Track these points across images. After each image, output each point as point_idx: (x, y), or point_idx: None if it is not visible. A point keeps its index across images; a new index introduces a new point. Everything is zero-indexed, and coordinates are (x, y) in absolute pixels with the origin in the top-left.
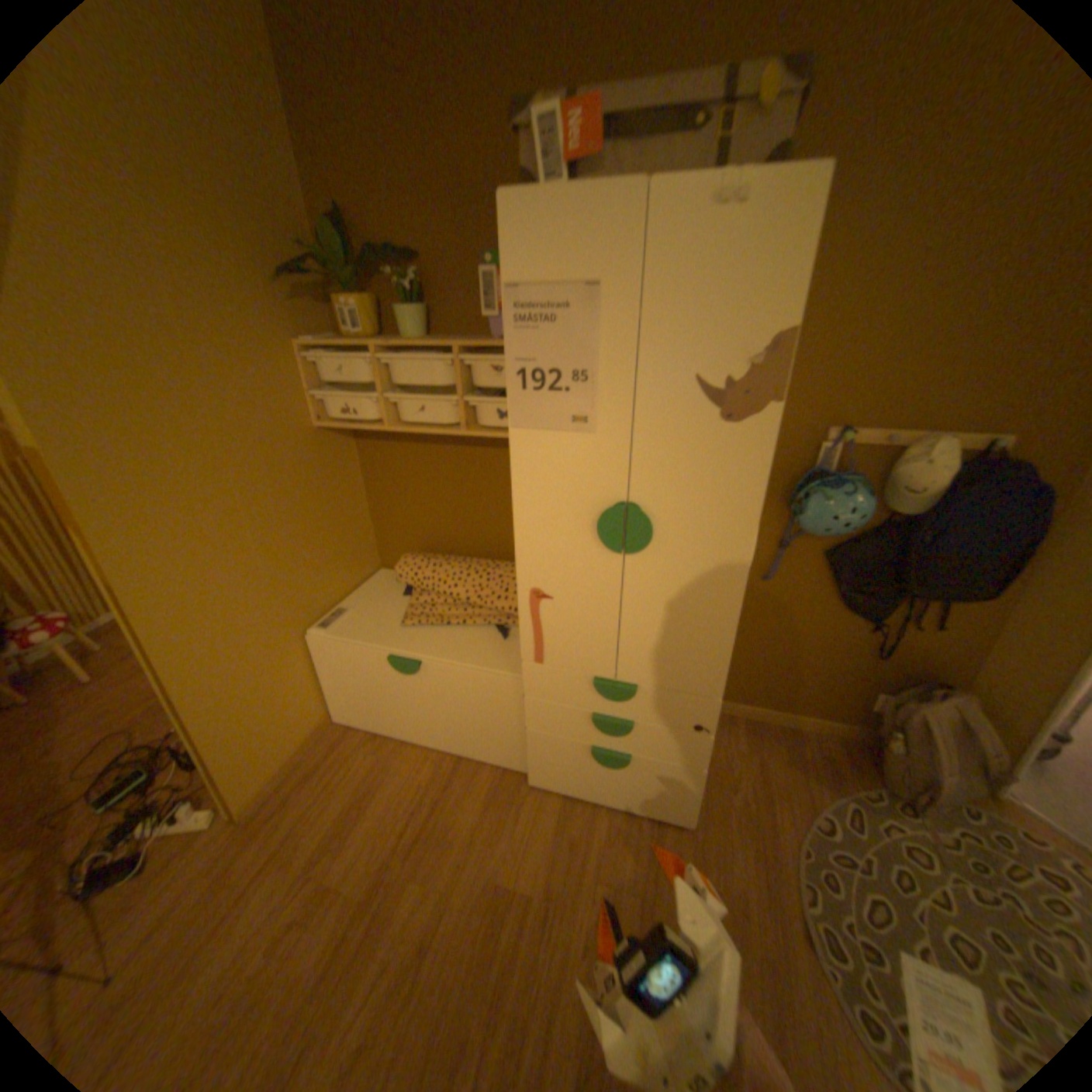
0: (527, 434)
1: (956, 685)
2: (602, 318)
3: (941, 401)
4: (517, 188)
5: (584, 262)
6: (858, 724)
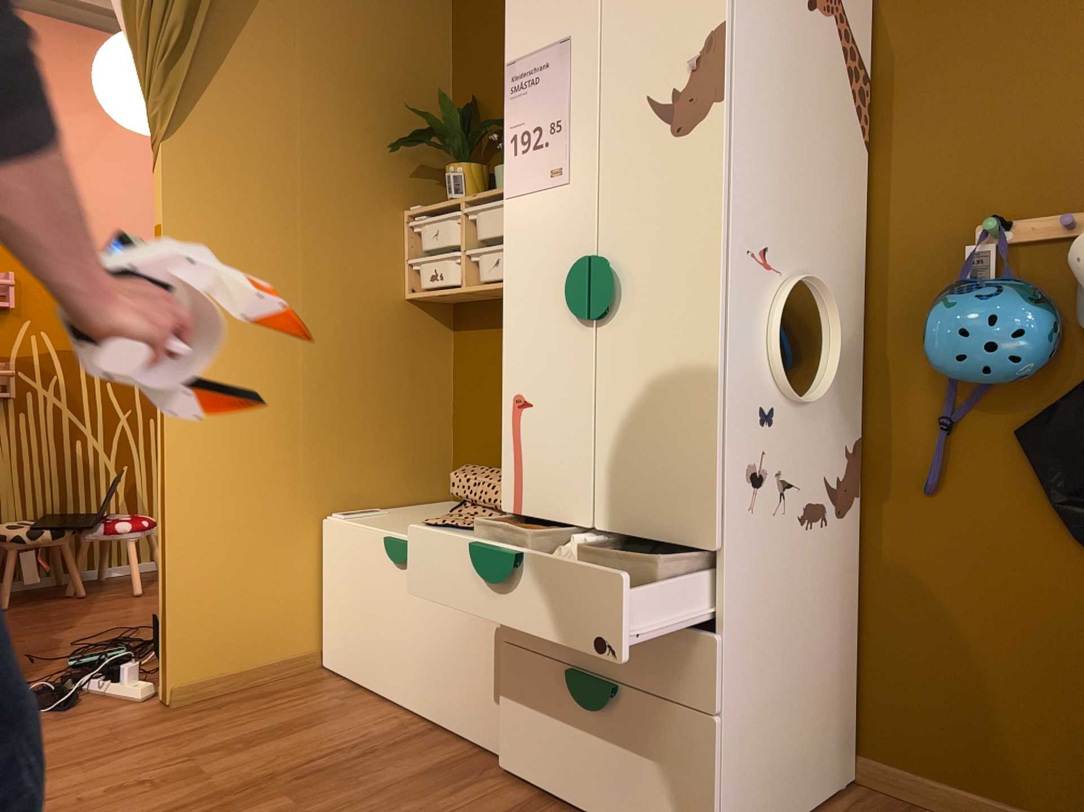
0: (517, 201)
1: None
2: (572, 68)
3: None
4: None
5: (560, 27)
6: None
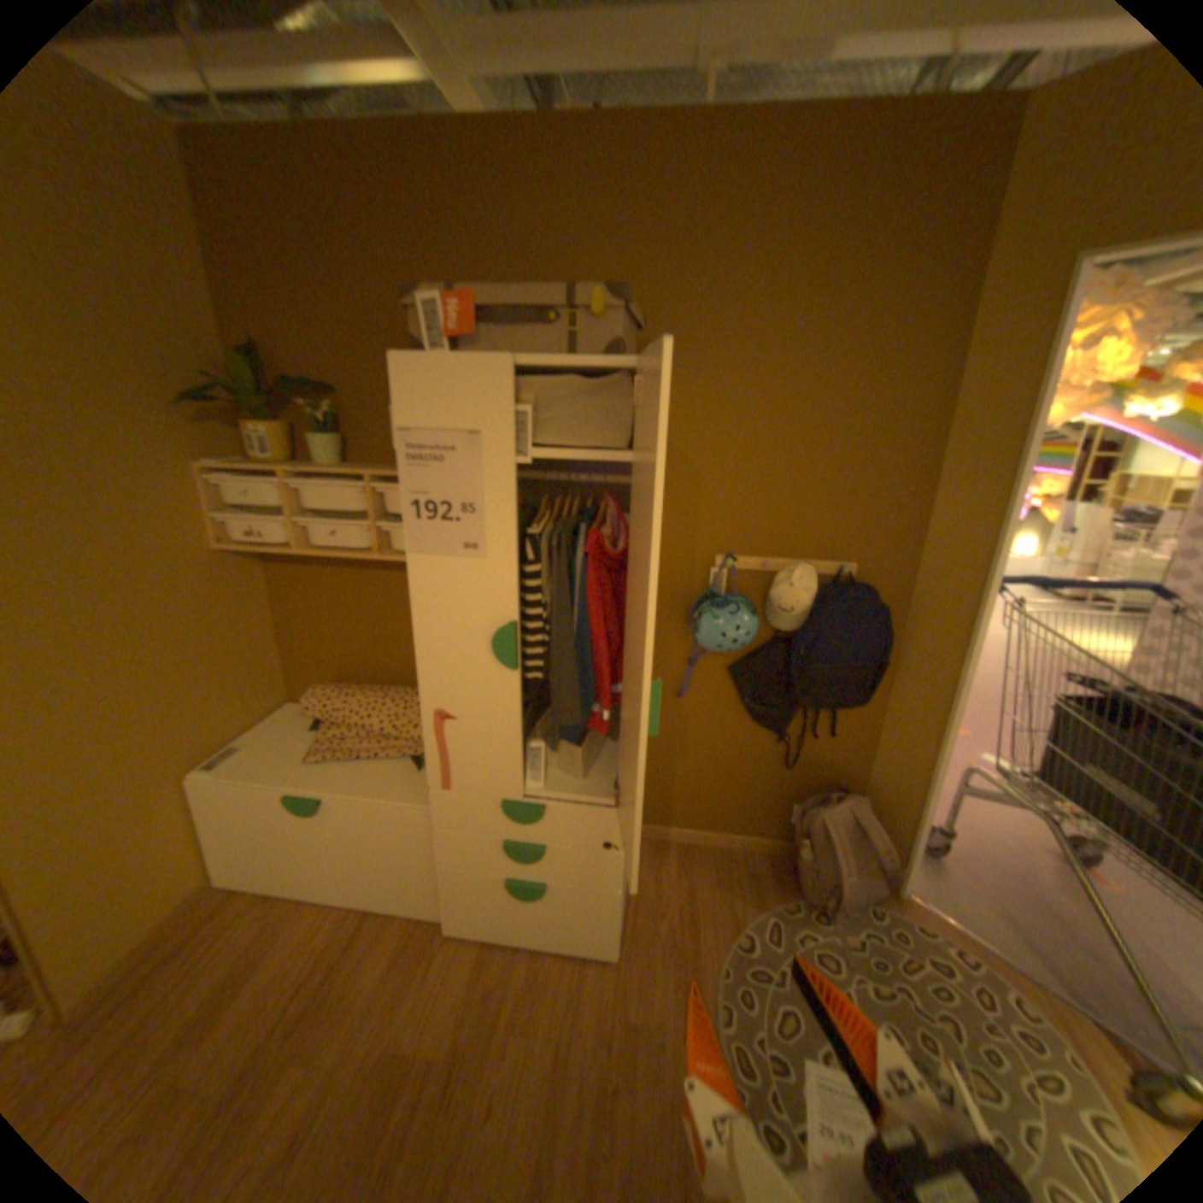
0: (424, 560)
1: (855, 790)
2: (485, 462)
3: (798, 535)
4: (407, 356)
5: (467, 417)
6: (780, 838)
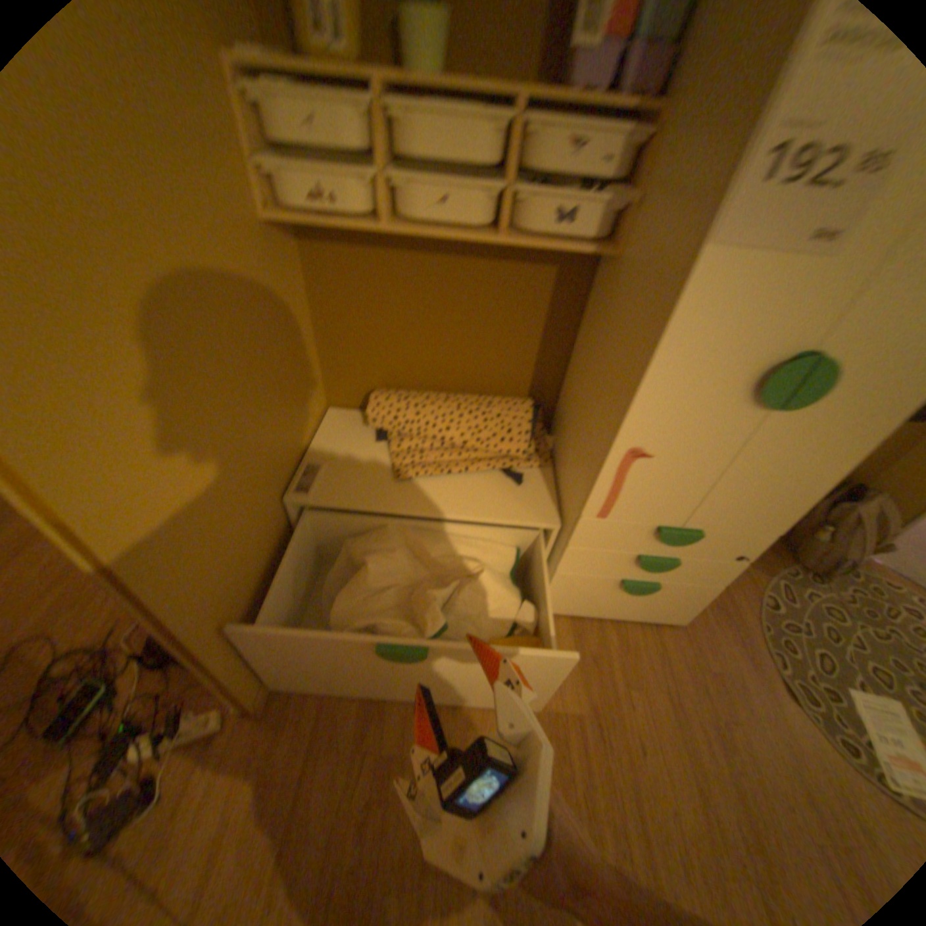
0: (731, 253)
1: (861, 482)
2: None
3: None
4: None
5: None
6: None
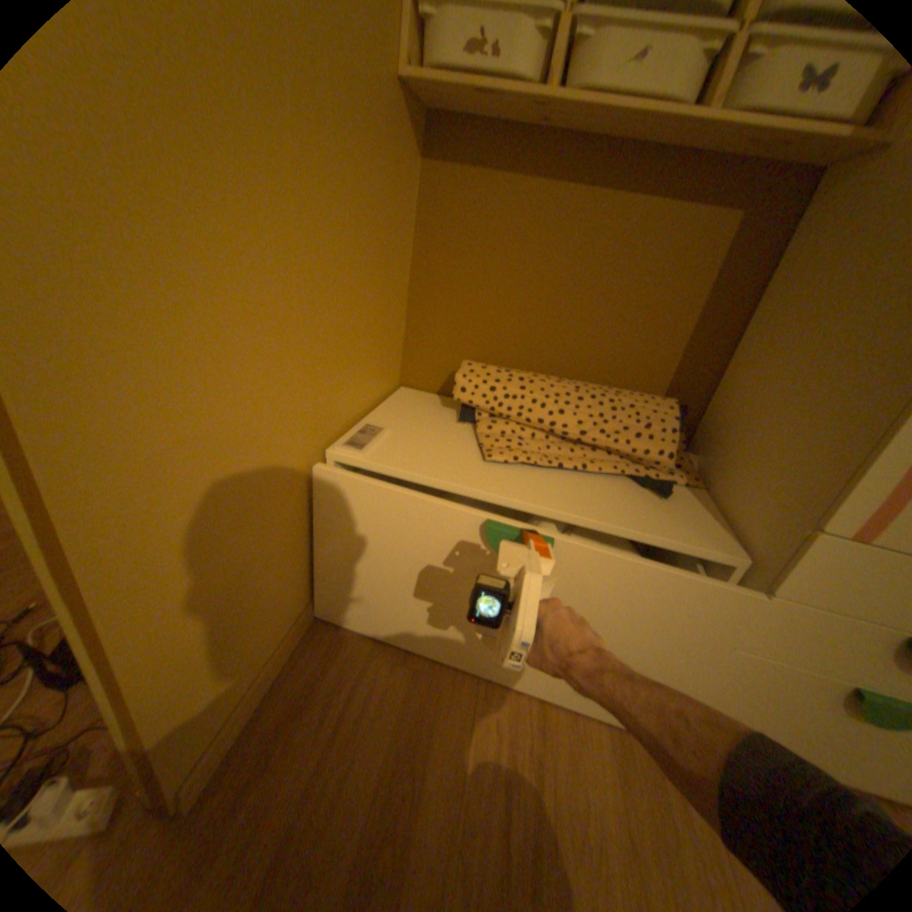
0: None
1: None
2: None
3: None
4: None
5: None
6: None
